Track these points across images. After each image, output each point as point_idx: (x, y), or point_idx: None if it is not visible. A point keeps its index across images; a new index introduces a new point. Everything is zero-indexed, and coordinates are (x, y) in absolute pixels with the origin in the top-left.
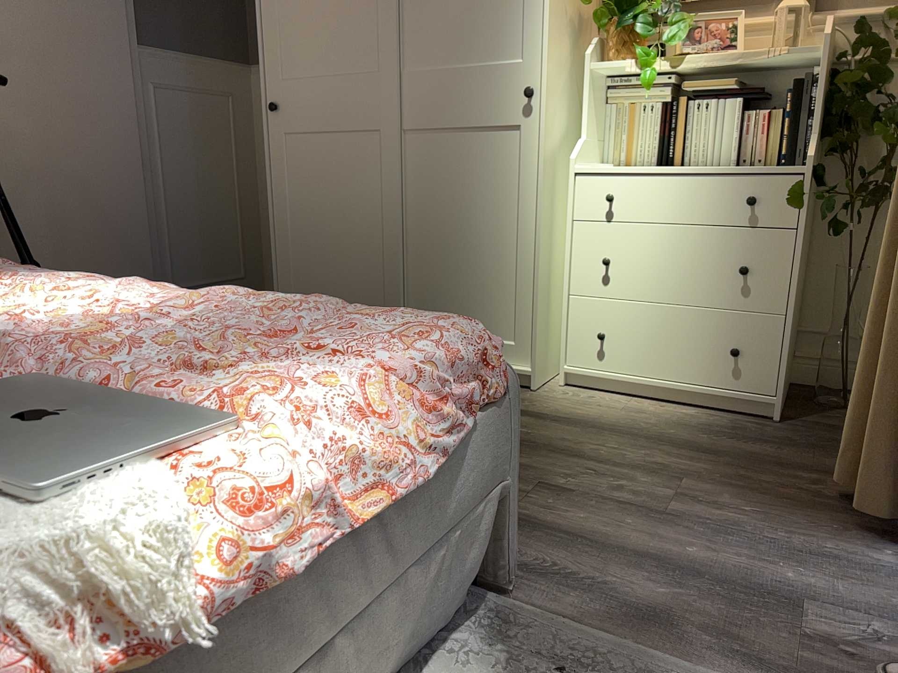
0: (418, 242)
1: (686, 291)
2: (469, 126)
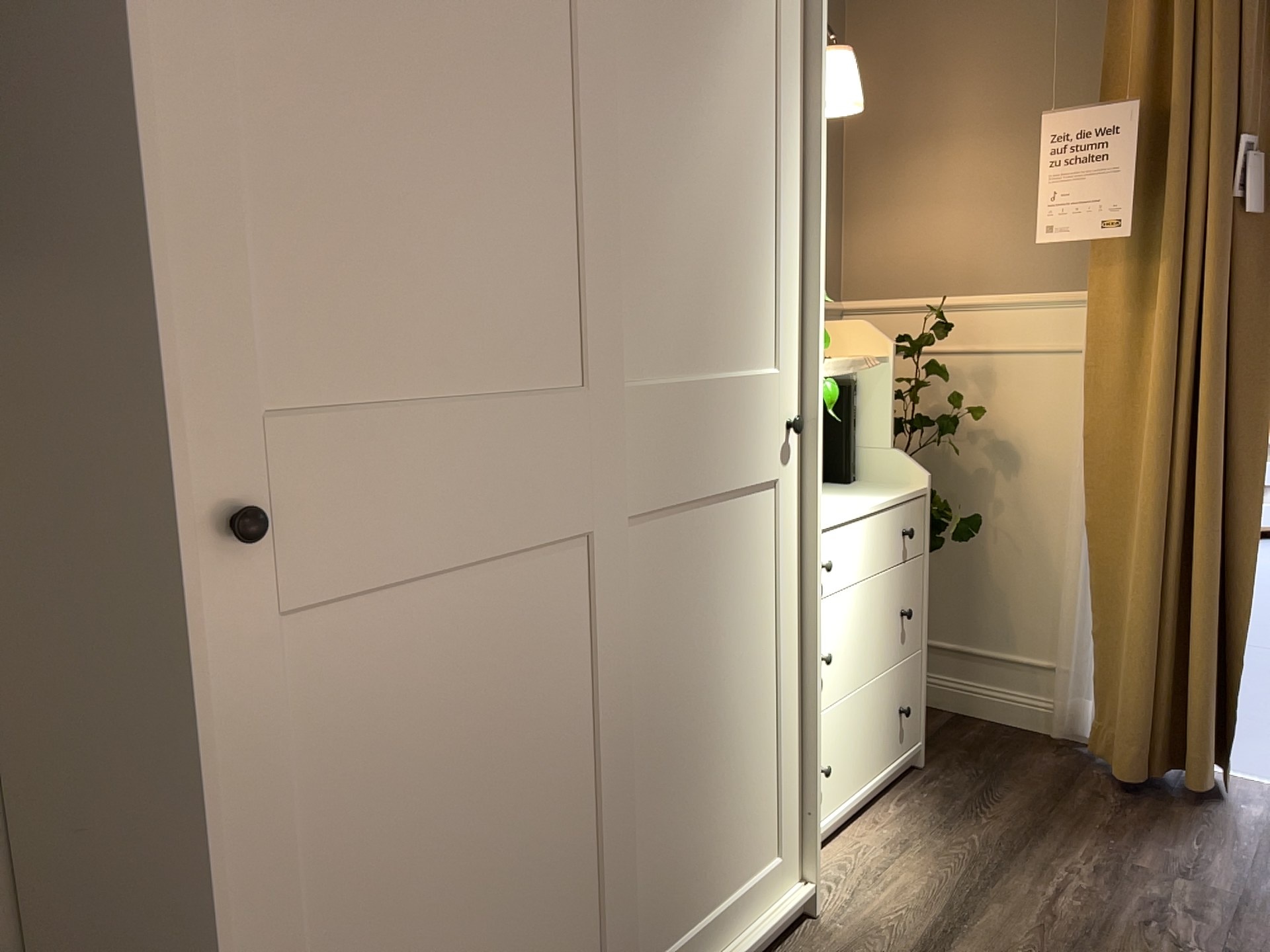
0: (643, 768)
1: (874, 660)
2: (721, 491)
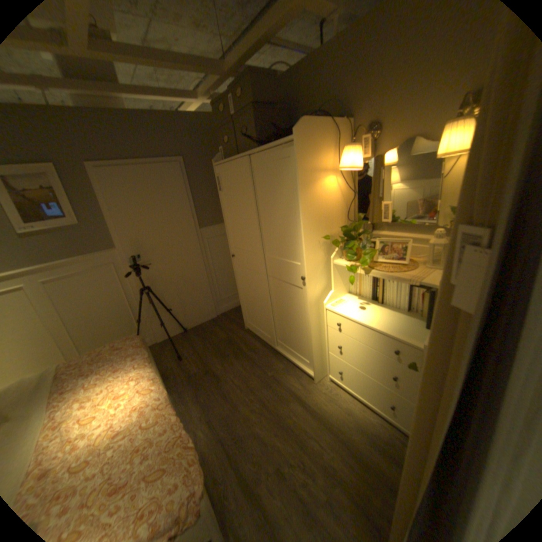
0: (277, 314)
1: (371, 373)
2: (286, 282)
